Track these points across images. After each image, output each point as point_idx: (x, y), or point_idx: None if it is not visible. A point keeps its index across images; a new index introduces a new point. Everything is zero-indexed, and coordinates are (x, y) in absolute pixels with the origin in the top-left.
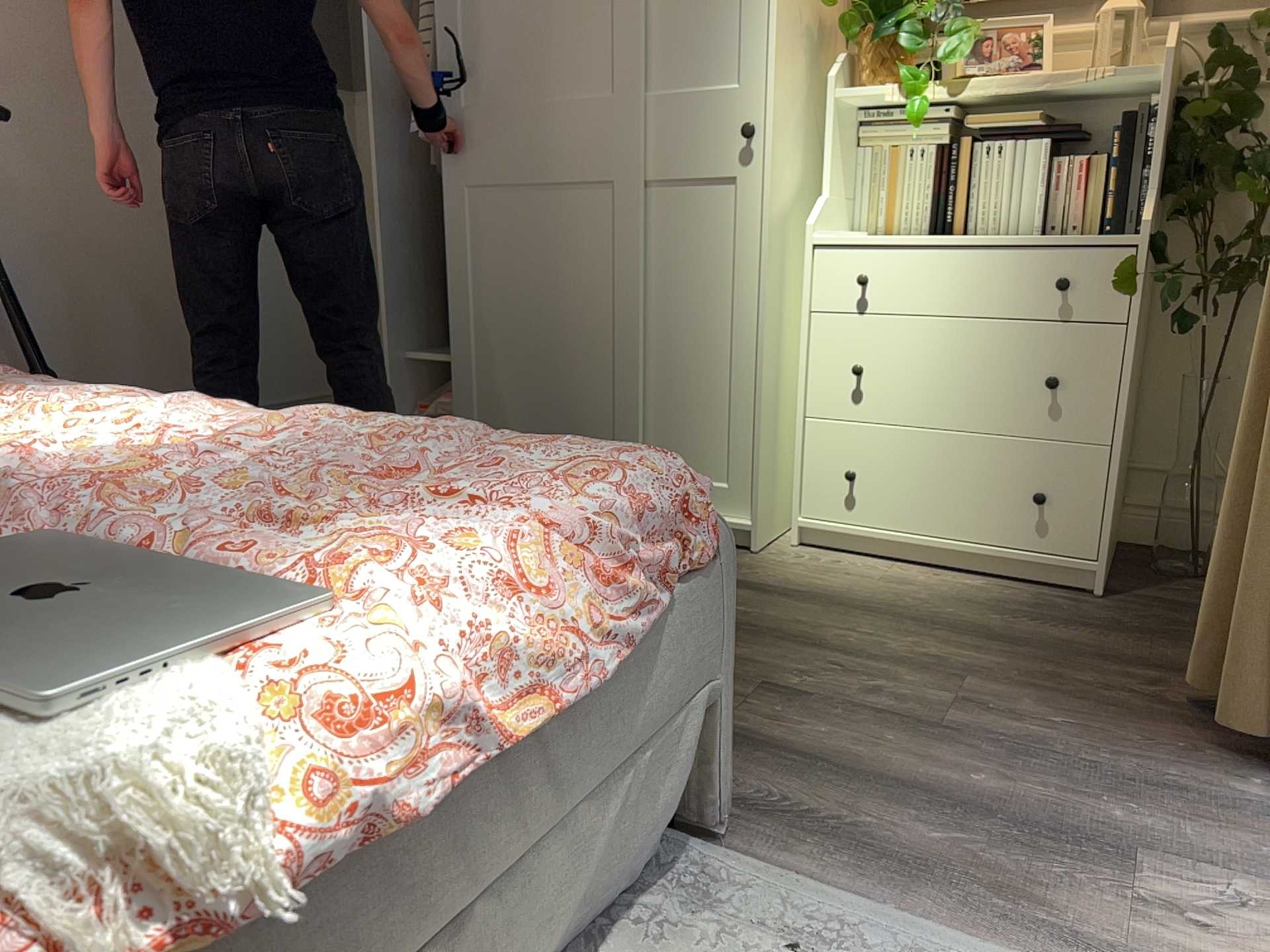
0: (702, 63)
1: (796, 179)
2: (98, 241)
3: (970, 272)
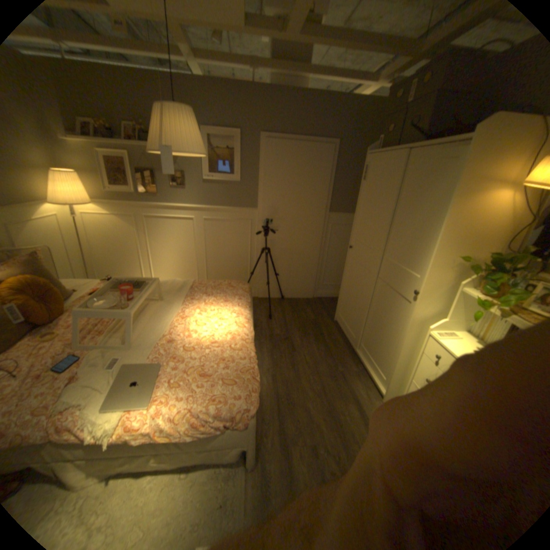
0: (415, 265)
1: (439, 310)
2: (296, 250)
3: None
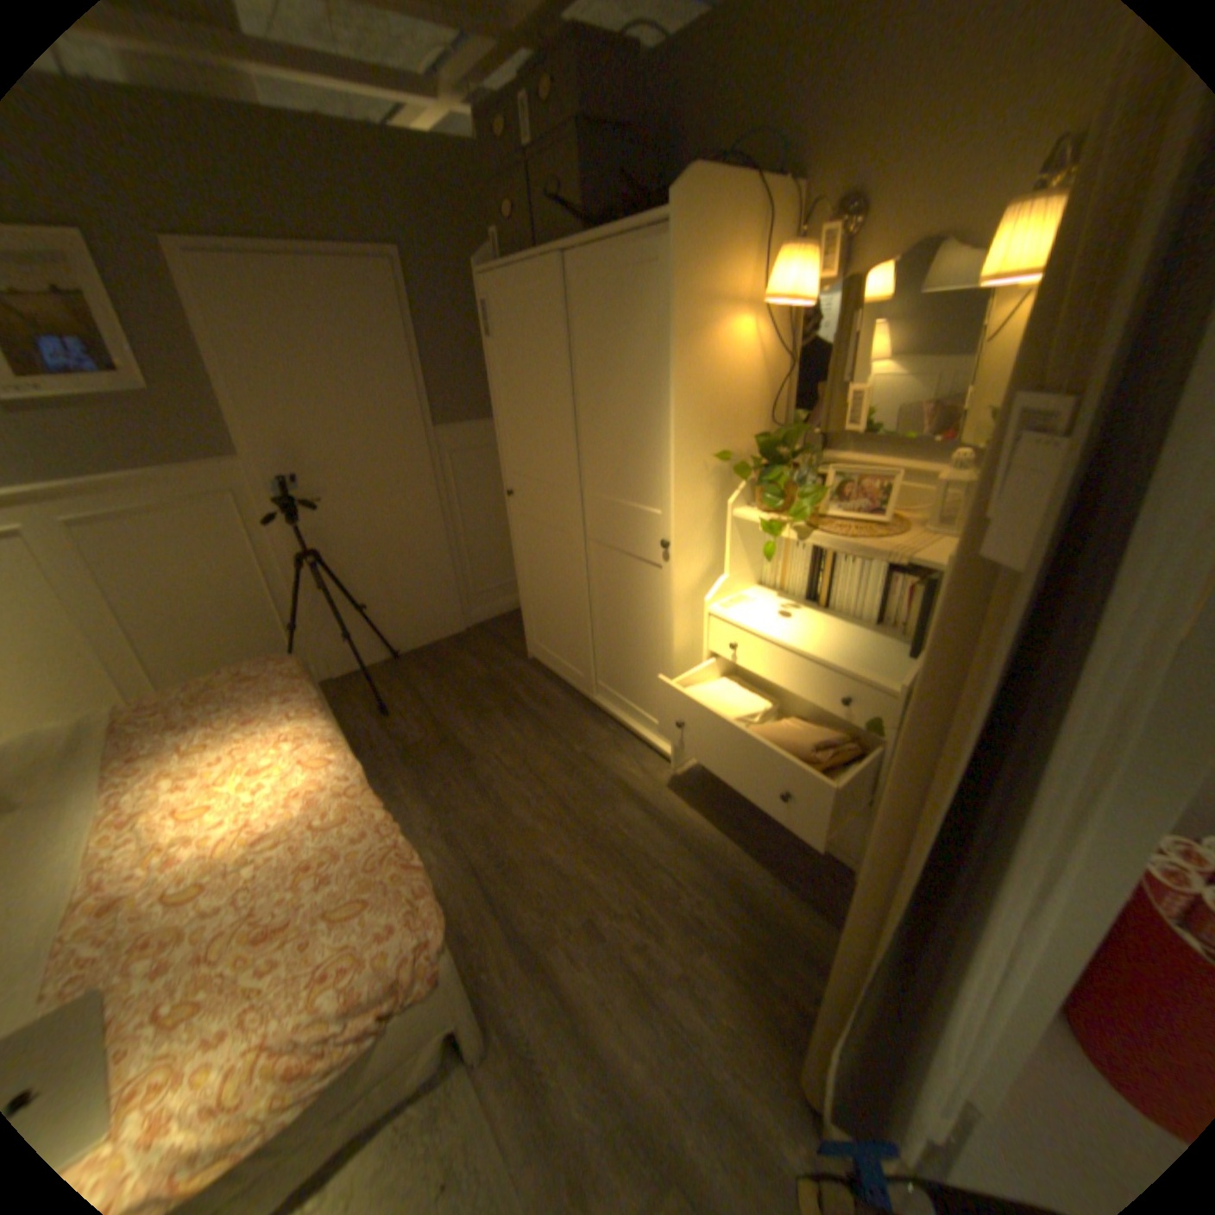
0: (643, 493)
1: (706, 565)
2: (385, 534)
3: (793, 667)
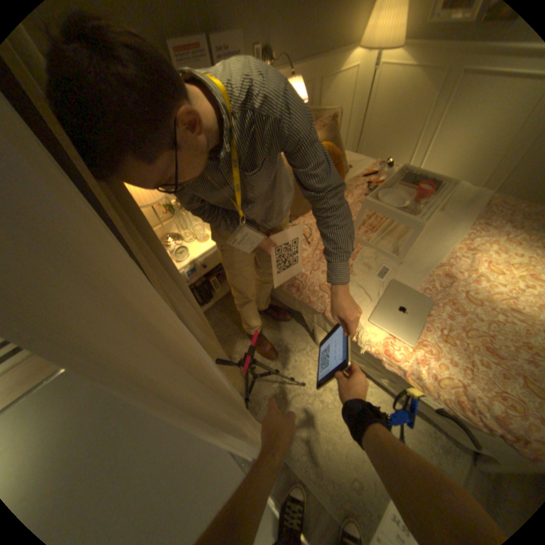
0: None
1: None
2: None
3: None
